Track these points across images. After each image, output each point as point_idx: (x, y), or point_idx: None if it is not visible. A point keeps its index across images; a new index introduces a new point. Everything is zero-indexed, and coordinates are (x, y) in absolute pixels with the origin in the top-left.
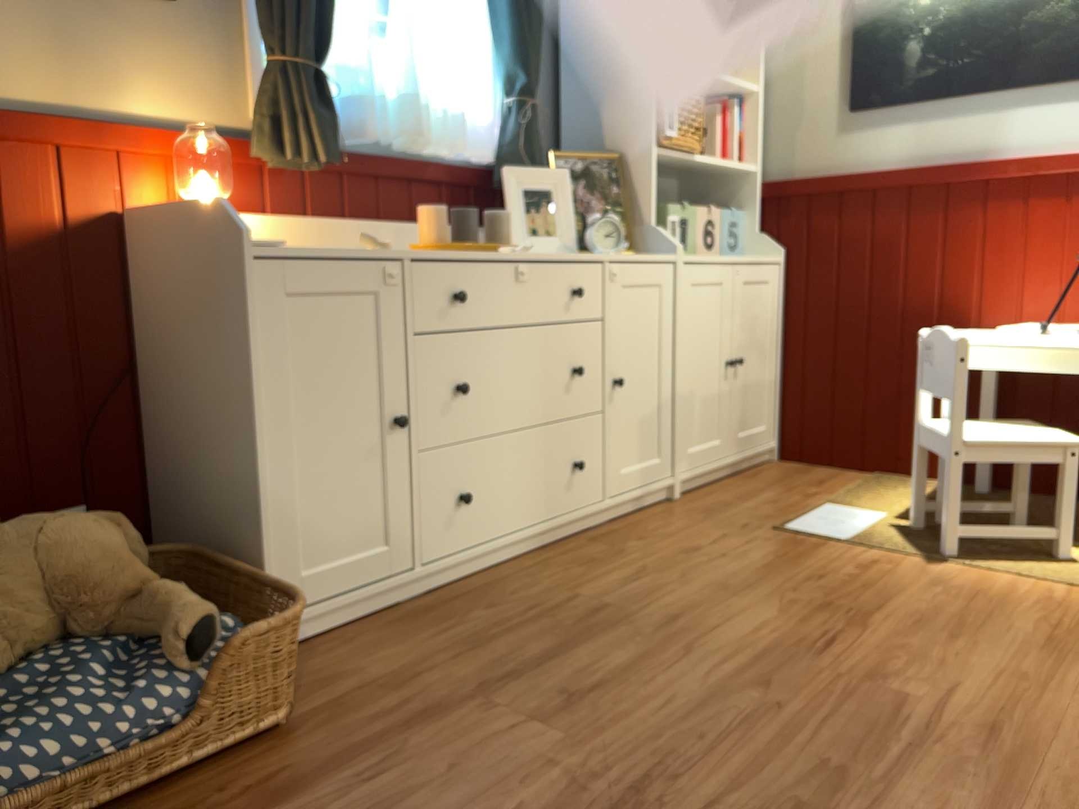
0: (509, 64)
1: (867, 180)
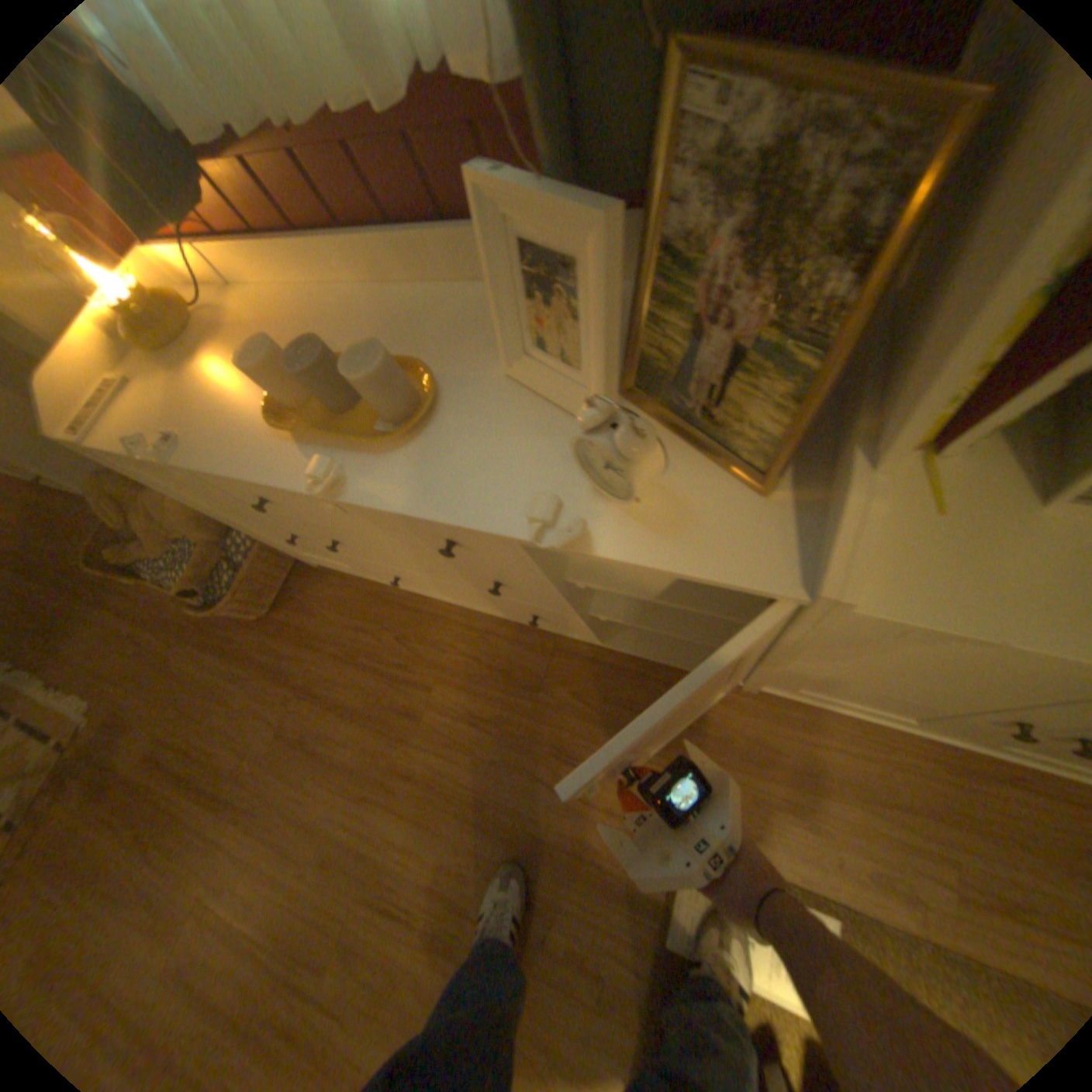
0: None
1: None
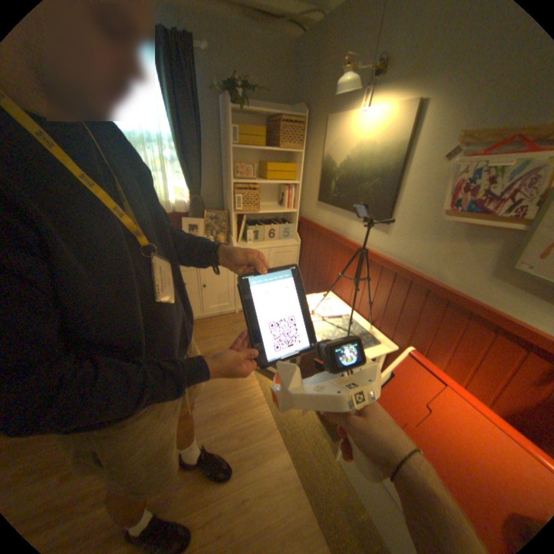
0: (186, 185)
1: (317, 229)
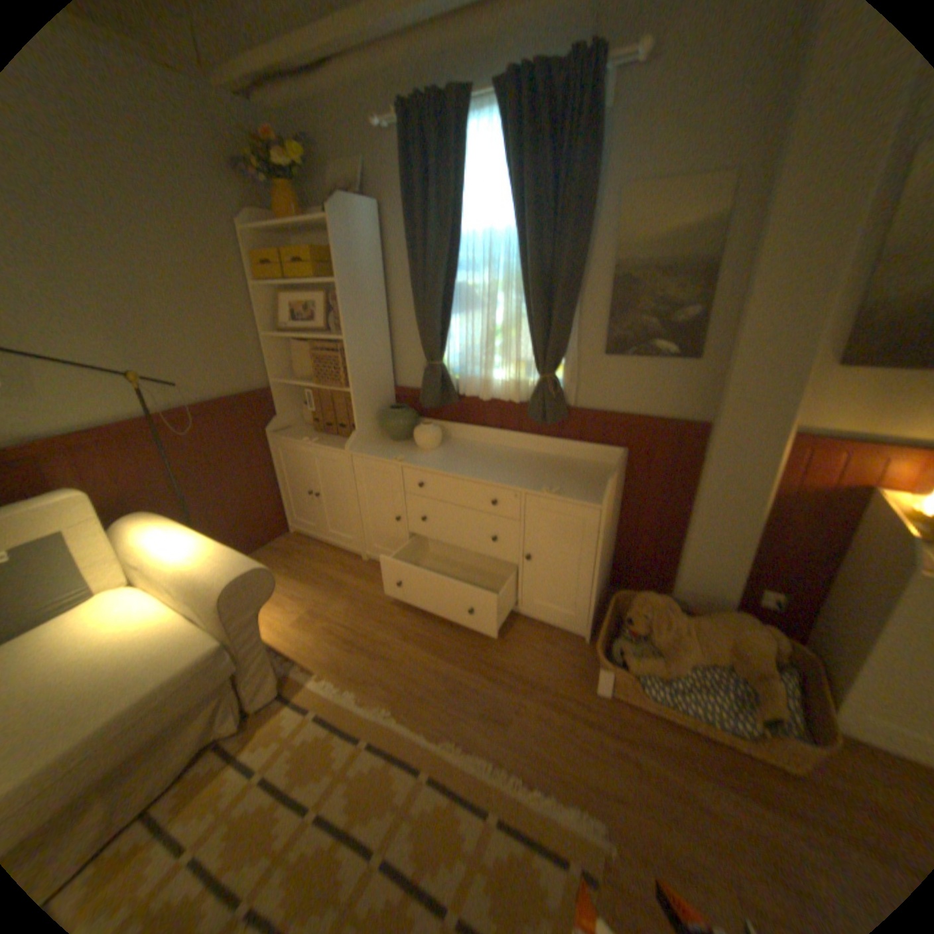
0: None
1: None
